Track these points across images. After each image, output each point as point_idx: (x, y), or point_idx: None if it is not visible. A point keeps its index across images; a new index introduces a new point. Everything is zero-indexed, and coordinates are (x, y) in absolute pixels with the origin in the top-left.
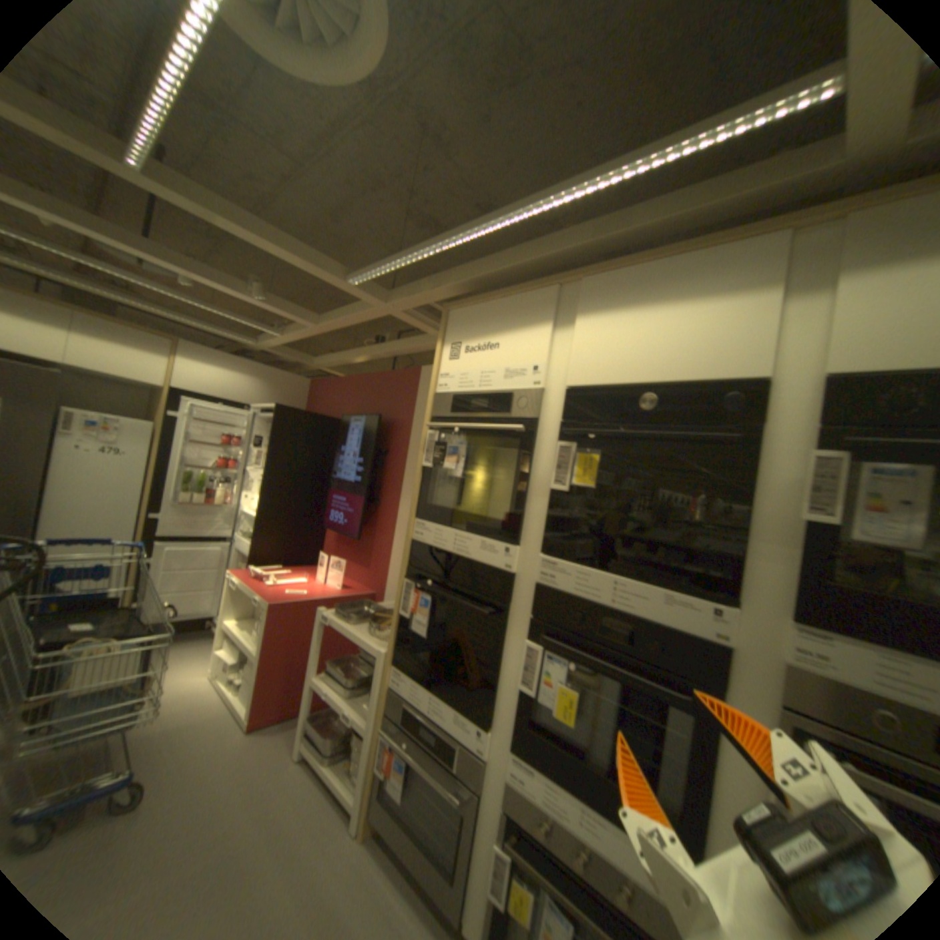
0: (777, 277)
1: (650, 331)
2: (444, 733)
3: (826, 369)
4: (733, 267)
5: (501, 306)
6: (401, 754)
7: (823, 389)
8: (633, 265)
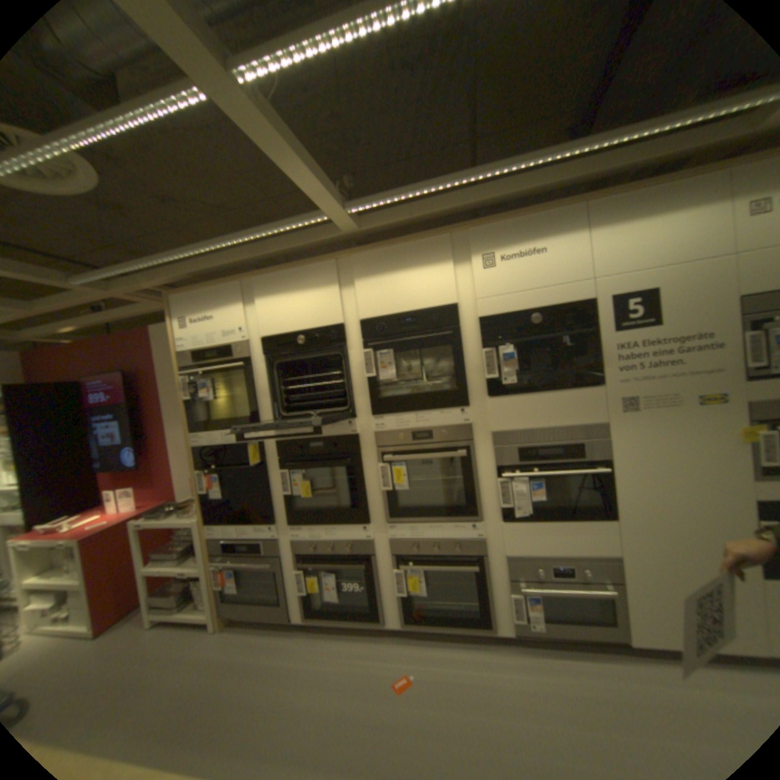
0: (335, 282)
1: (293, 307)
2: (250, 542)
3: (359, 320)
4: (319, 278)
5: (208, 295)
6: (229, 567)
7: (361, 328)
8: (277, 274)
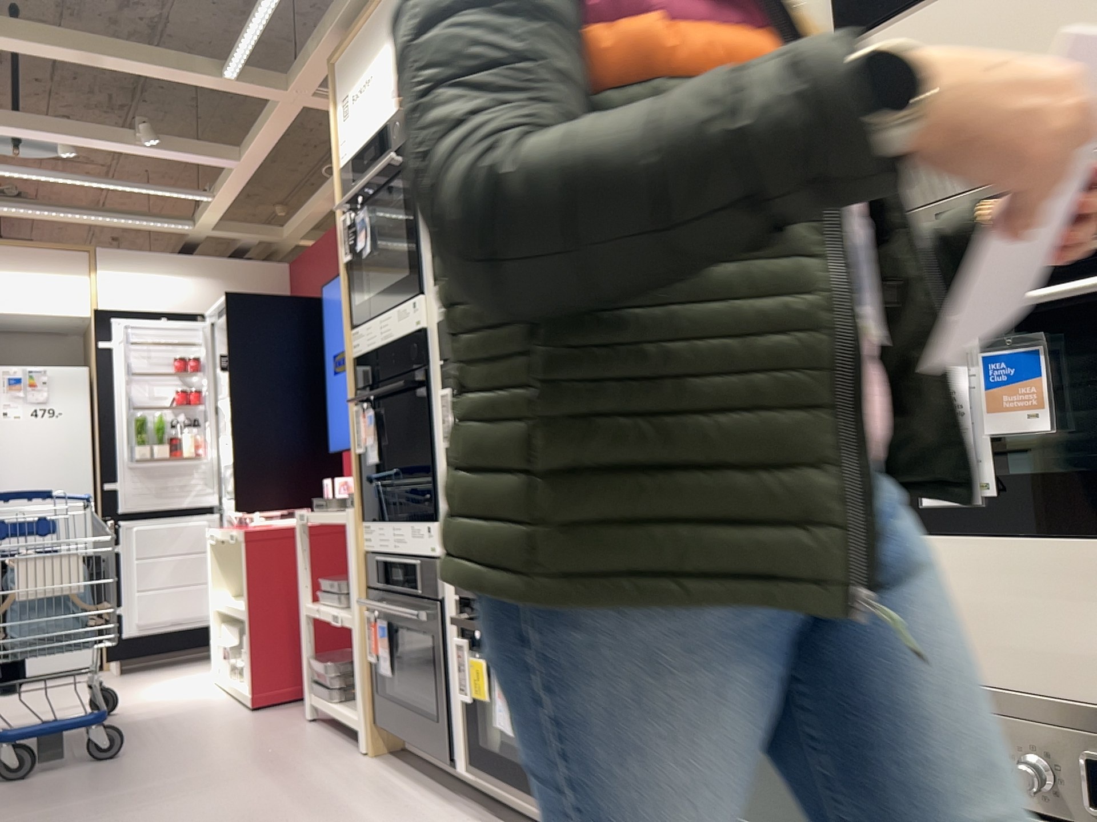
0: None
1: None
2: (406, 556)
3: None
4: None
5: (367, 33)
6: (374, 605)
7: None
8: None
